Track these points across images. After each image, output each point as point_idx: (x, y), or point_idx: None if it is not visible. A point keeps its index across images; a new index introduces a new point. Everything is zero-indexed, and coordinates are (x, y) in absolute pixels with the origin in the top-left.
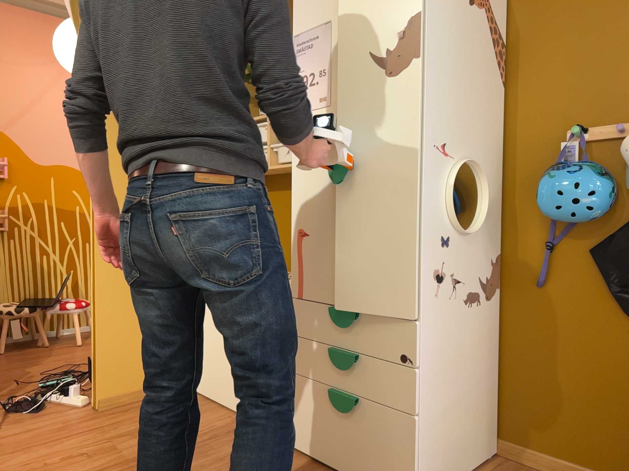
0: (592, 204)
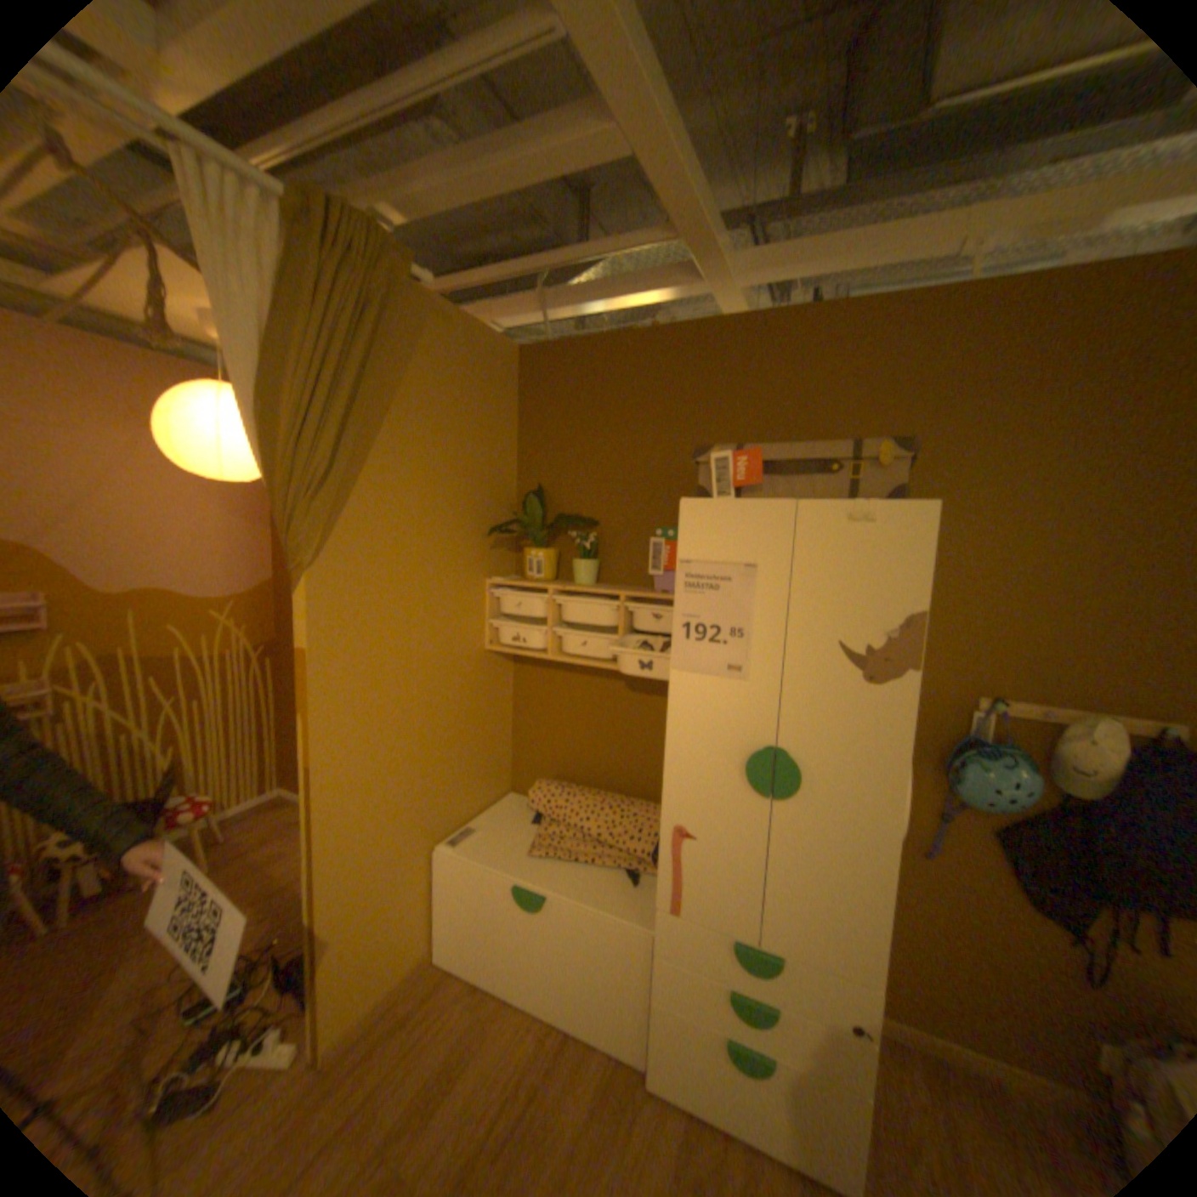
0: (1027, 805)
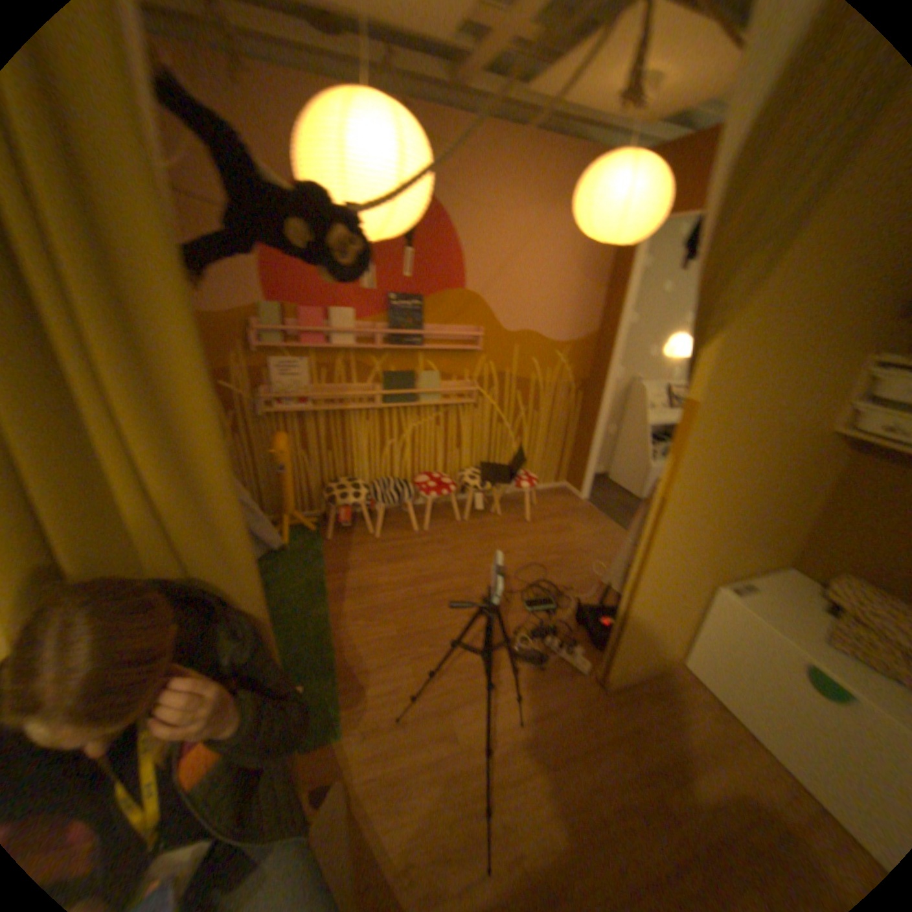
0: None
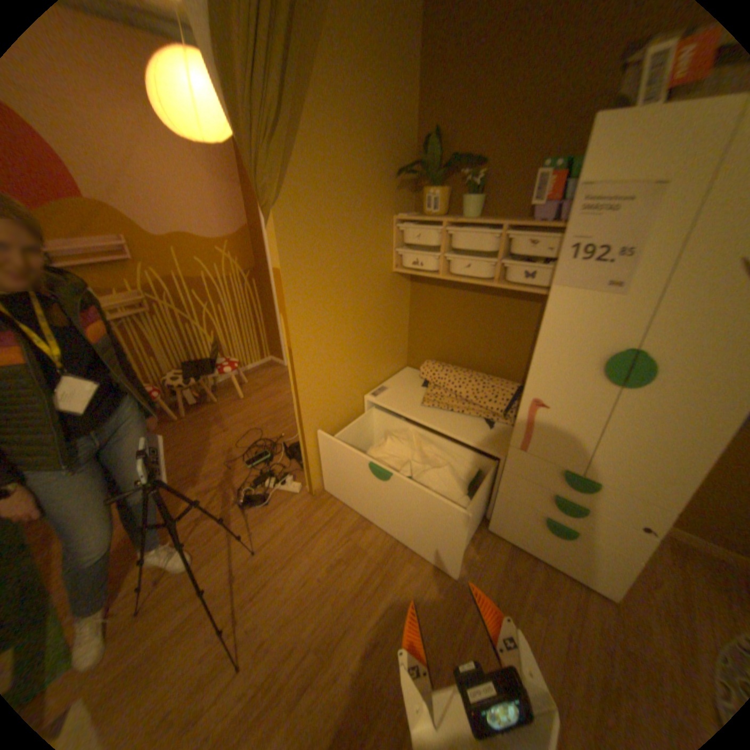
0: None
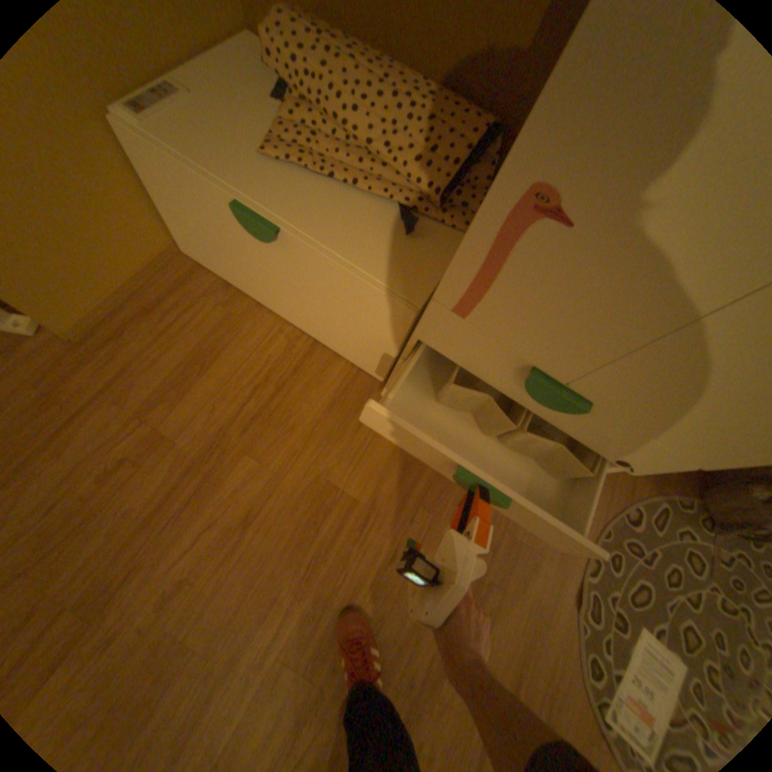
0: None
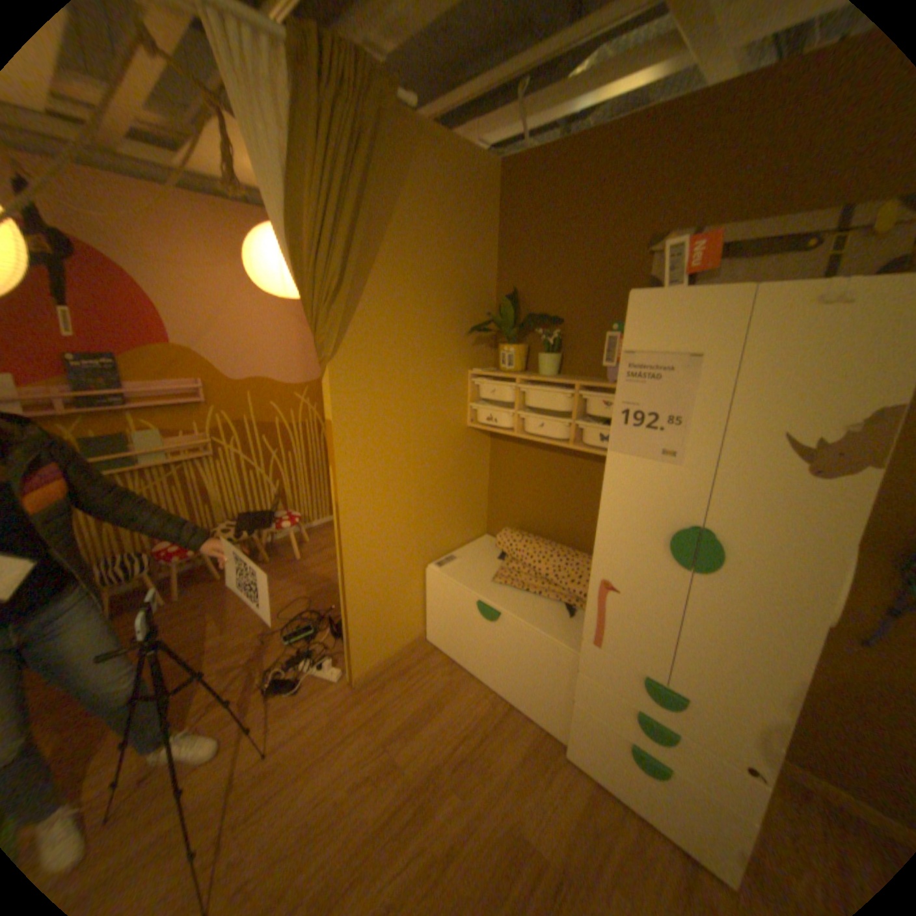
0: None
